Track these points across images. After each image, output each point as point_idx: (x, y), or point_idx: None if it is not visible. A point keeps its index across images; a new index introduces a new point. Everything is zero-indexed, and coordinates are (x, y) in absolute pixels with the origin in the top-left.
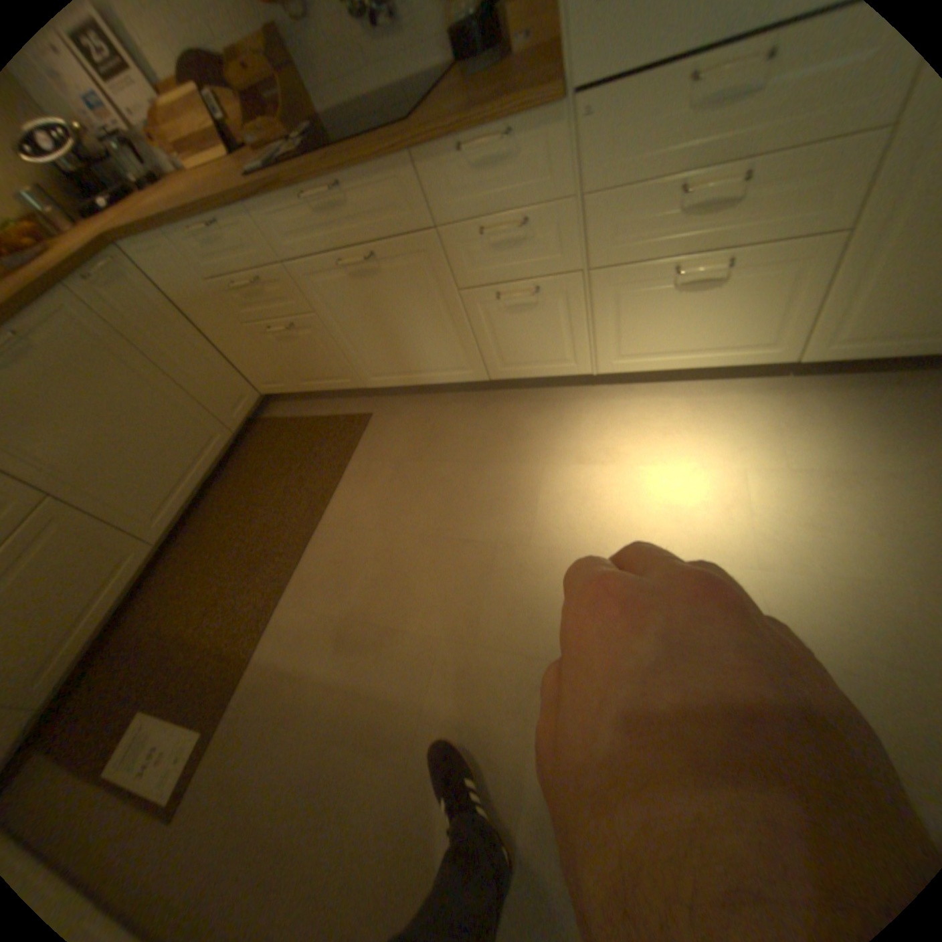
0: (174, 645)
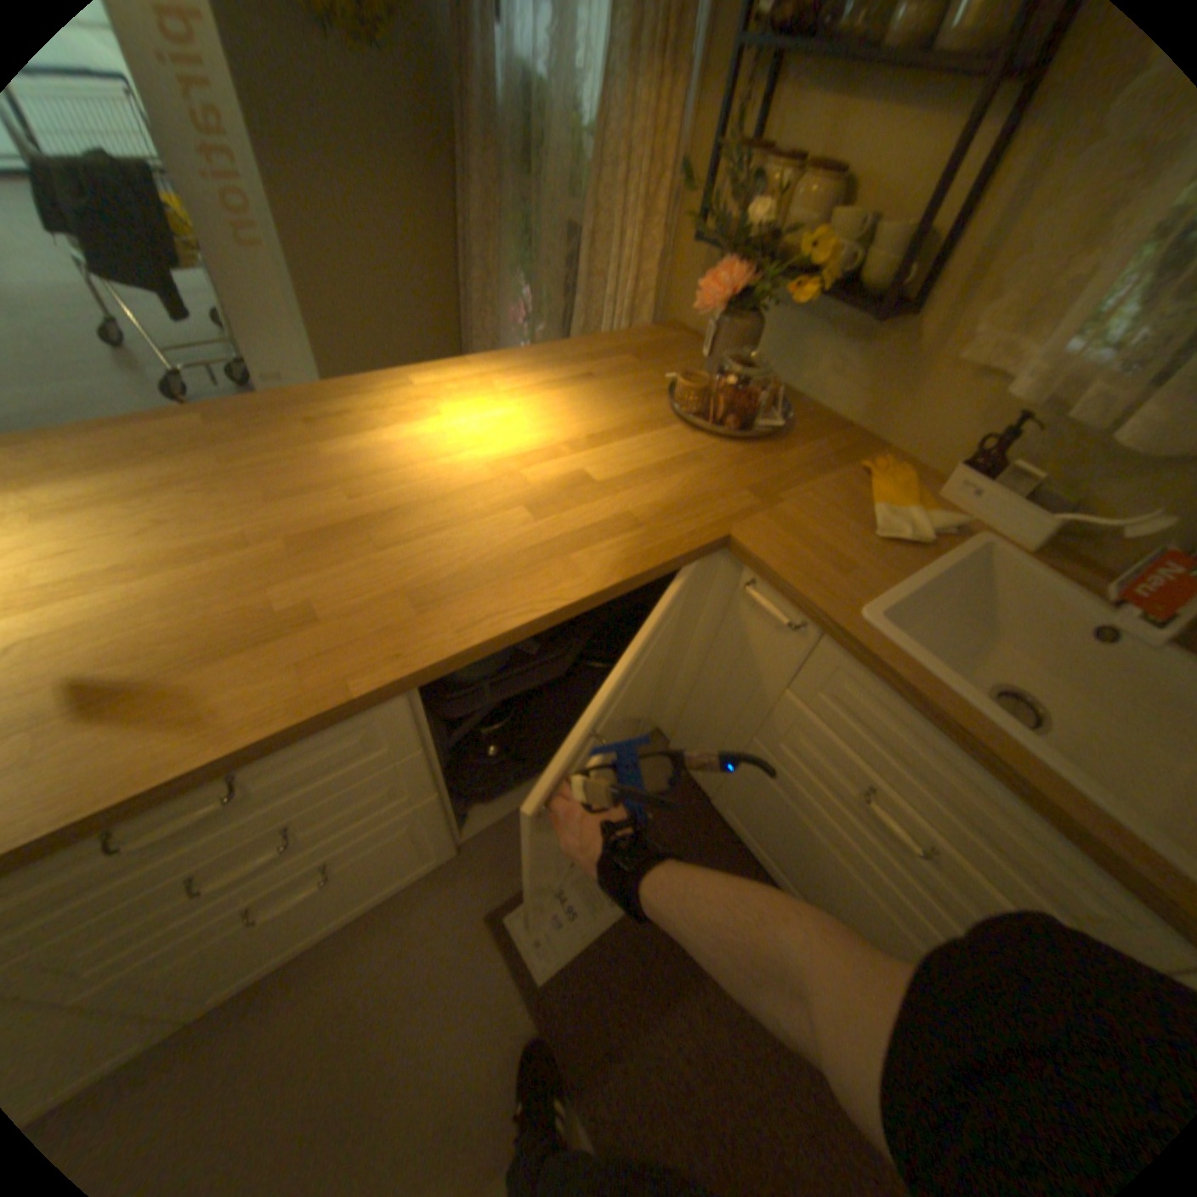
0: (694, 982)
